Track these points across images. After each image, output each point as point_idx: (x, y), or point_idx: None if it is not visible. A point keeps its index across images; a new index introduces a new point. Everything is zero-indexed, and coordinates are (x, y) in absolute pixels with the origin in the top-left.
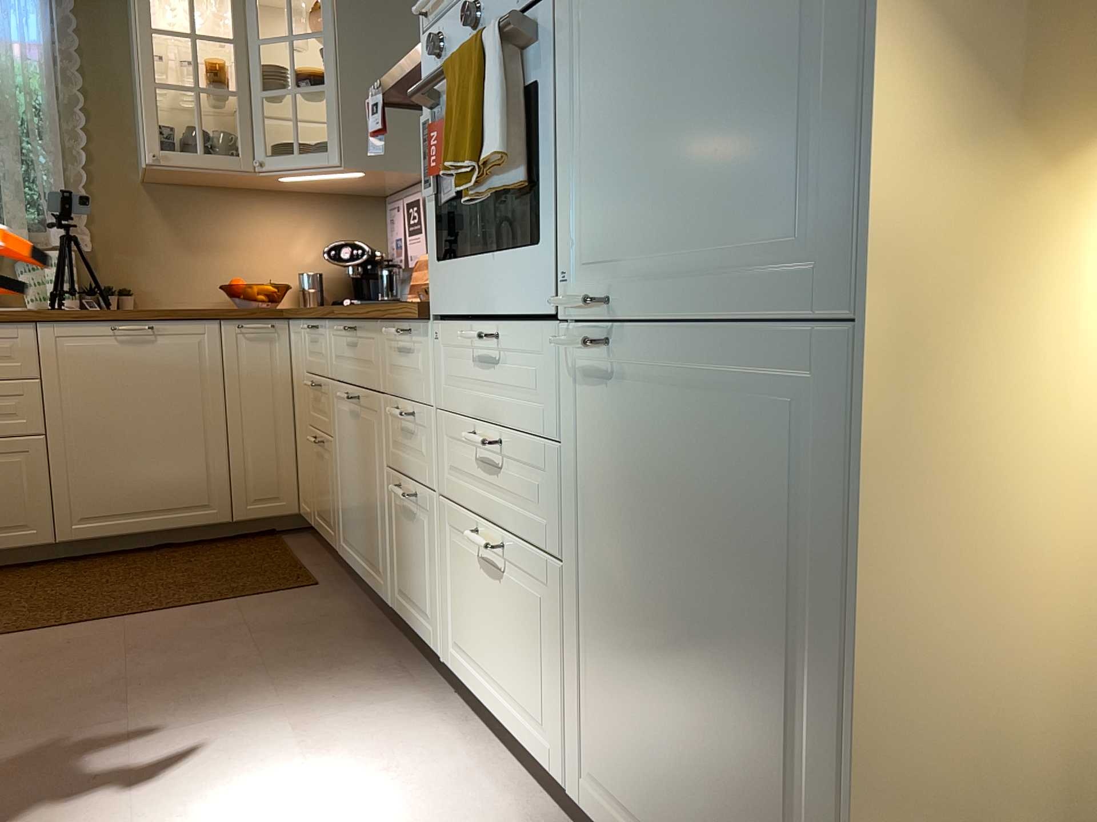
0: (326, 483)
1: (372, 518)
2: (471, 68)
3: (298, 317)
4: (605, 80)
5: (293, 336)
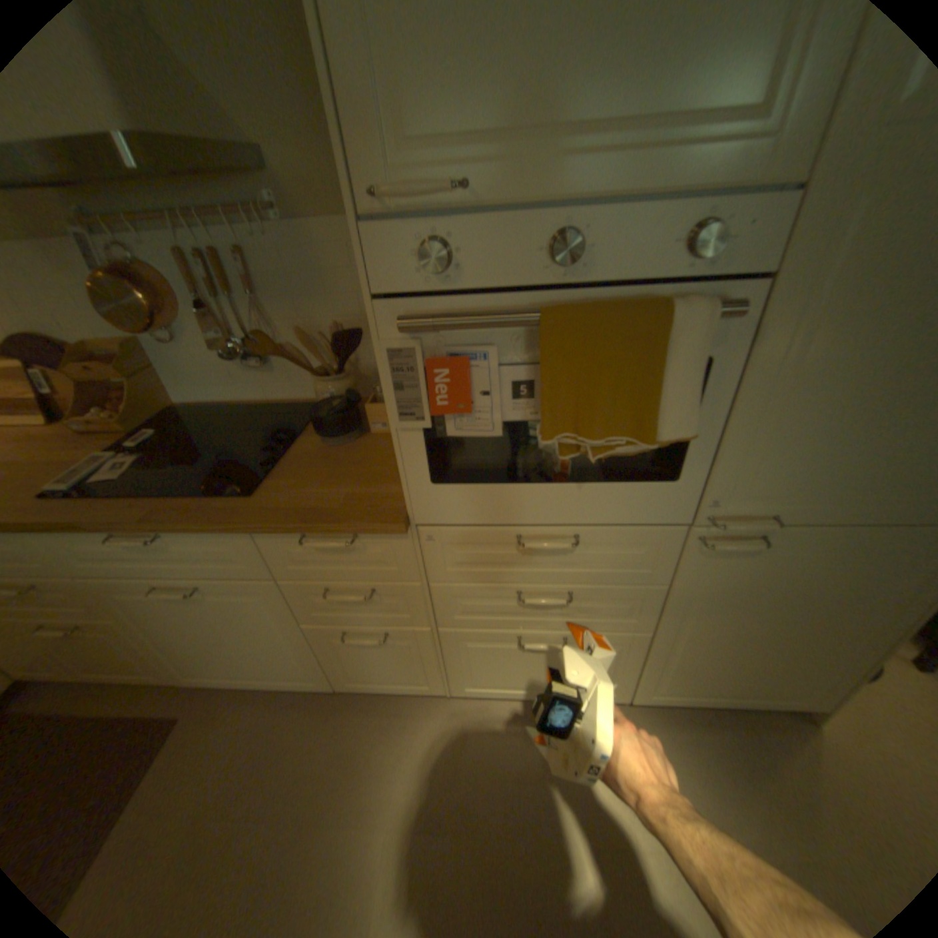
0: (110, 651)
1: (269, 656)
2: (627, 340)
3: None
4: (823, 378)
5: None
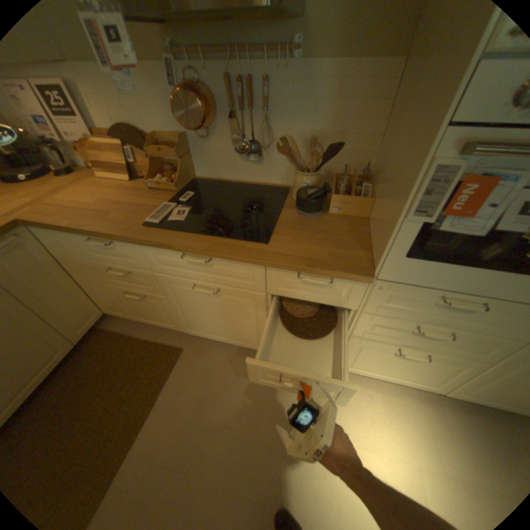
0: (157, 310)
1: (242, 329)
2: None
3: (65, 232)
4: None
5: (45, 236)
